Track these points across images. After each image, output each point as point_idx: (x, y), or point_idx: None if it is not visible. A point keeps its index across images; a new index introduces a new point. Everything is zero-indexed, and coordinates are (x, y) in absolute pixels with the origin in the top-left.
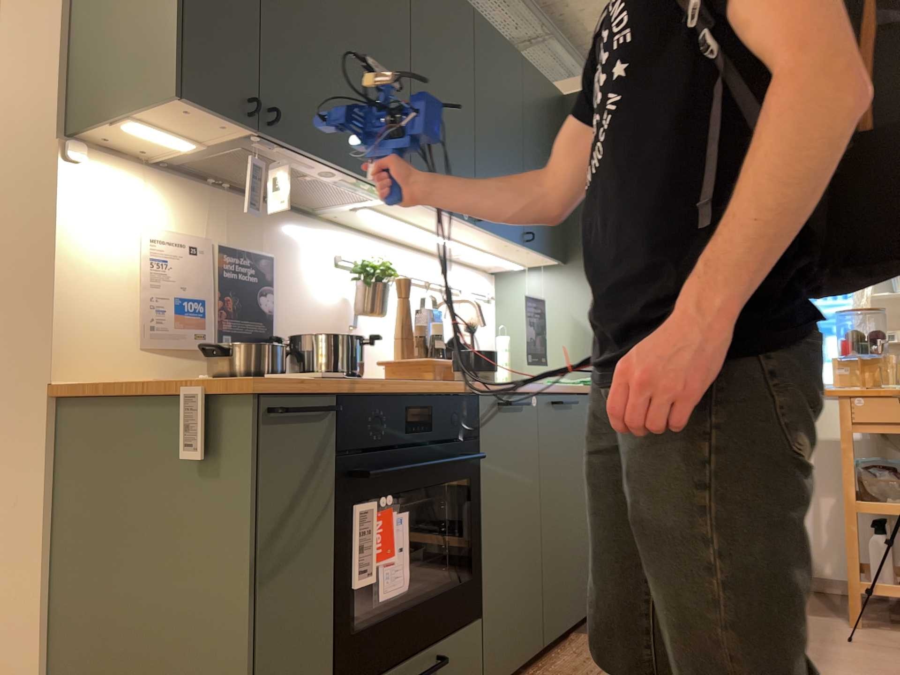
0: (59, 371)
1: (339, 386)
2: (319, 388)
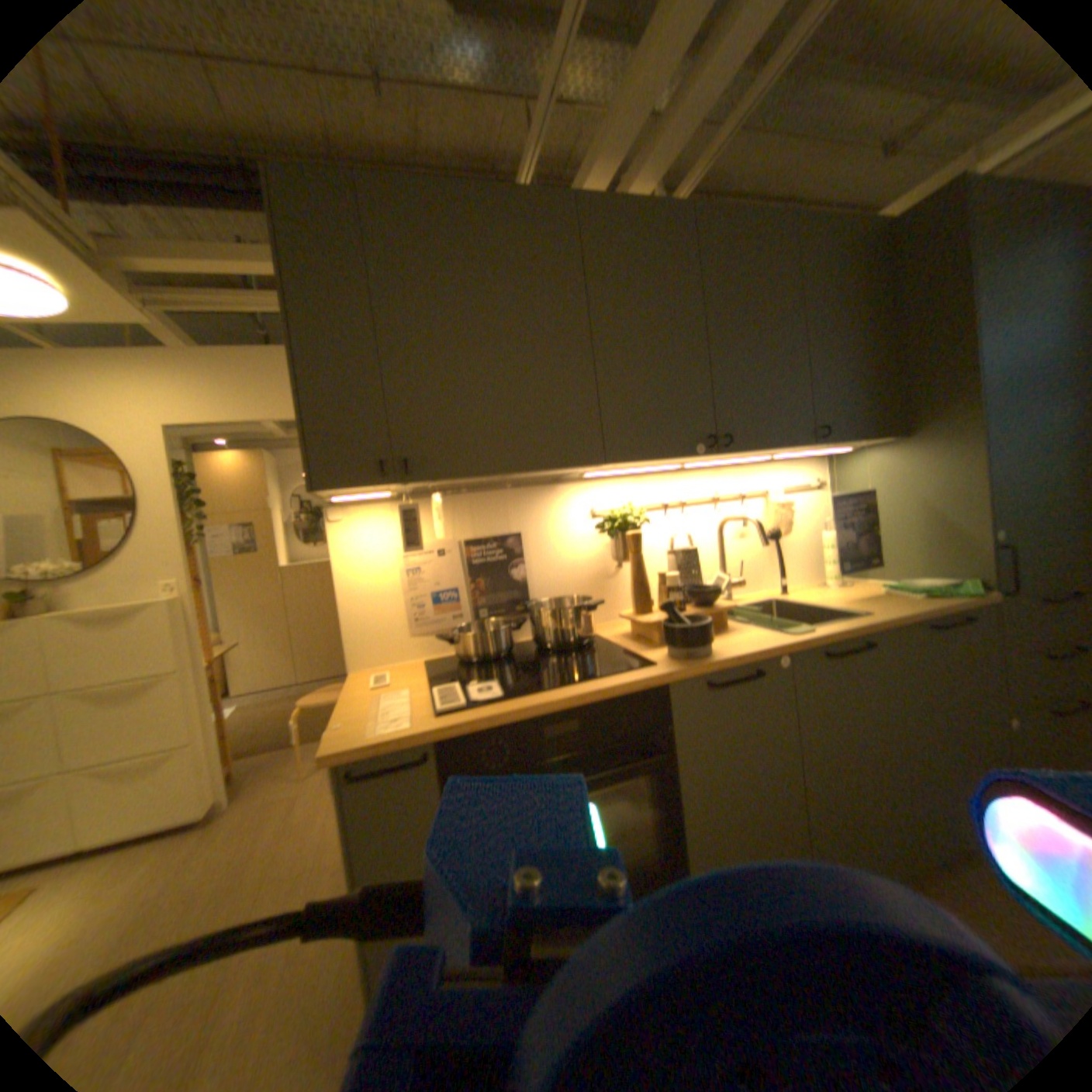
0: (352, 664)
1: (430, 734)
2: (406, 741)
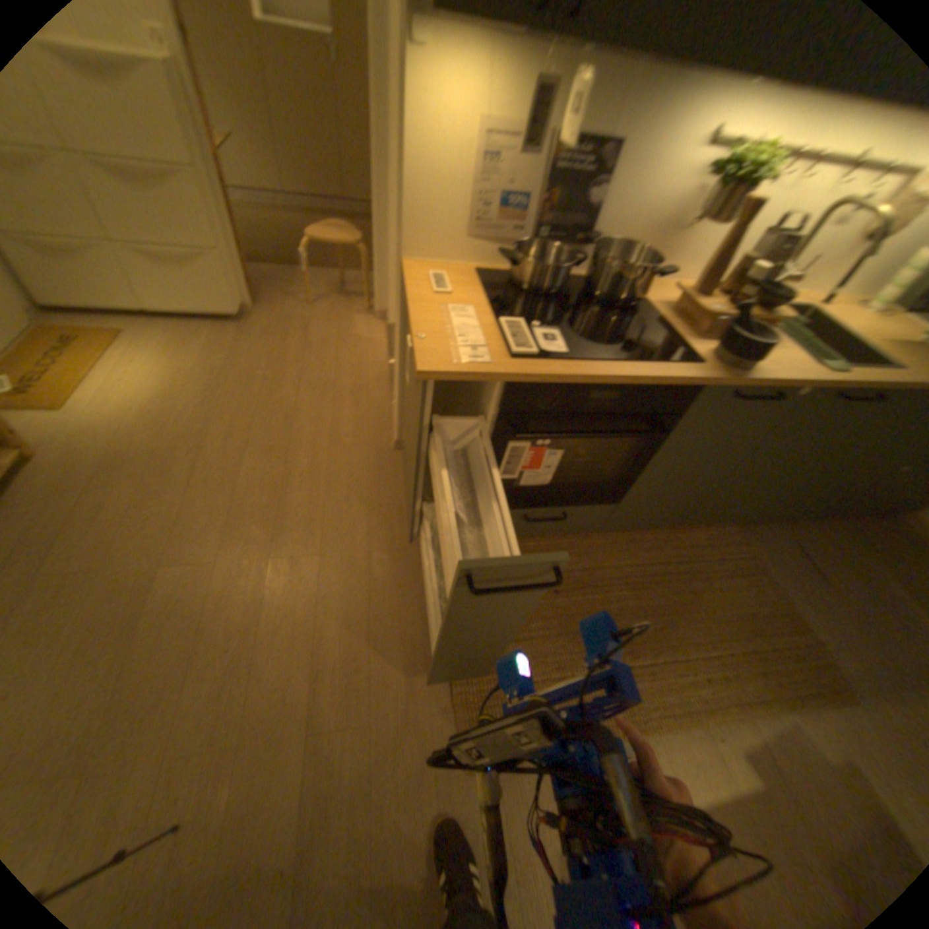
0: (406, 250)
1: (508, 378)
2: (487, 378)
